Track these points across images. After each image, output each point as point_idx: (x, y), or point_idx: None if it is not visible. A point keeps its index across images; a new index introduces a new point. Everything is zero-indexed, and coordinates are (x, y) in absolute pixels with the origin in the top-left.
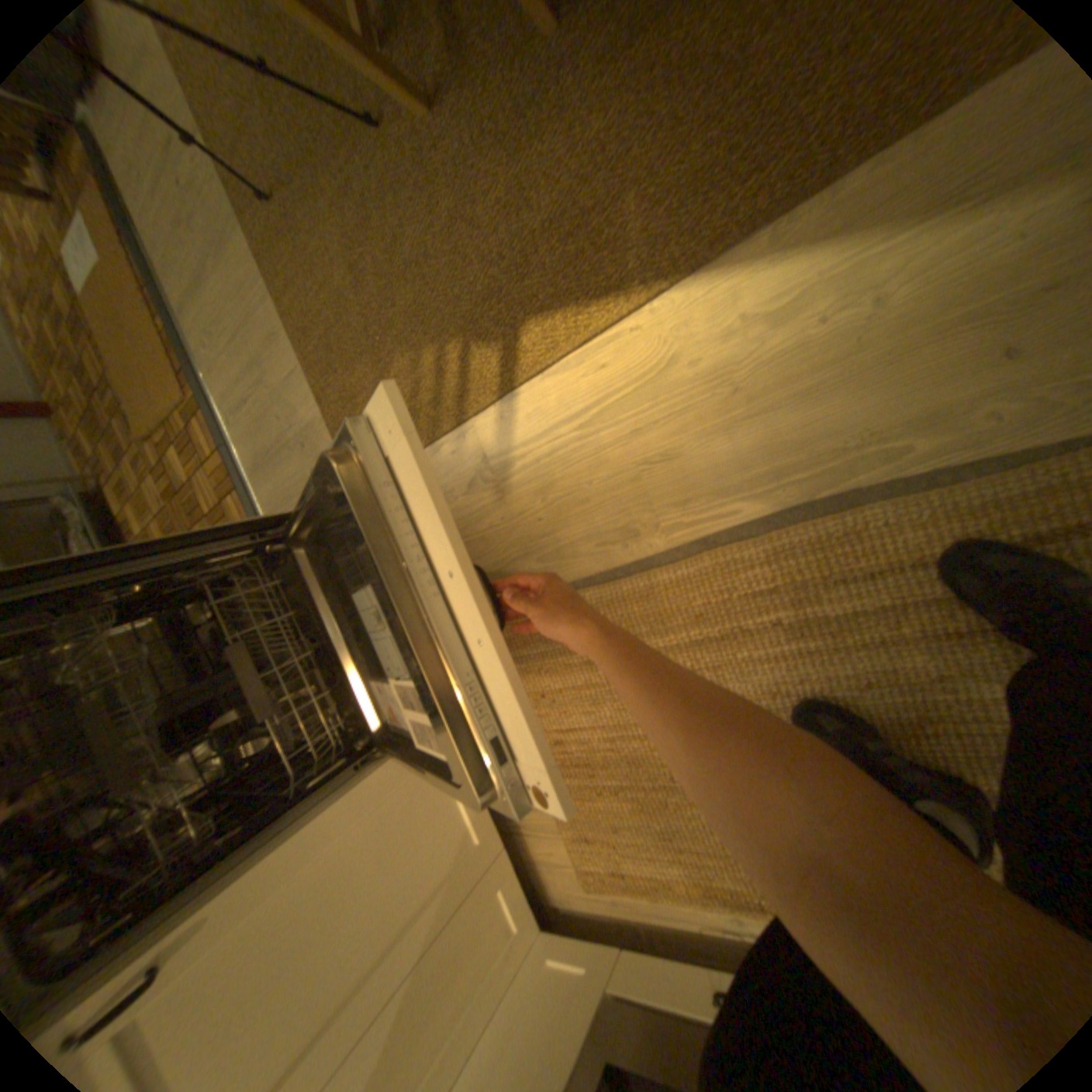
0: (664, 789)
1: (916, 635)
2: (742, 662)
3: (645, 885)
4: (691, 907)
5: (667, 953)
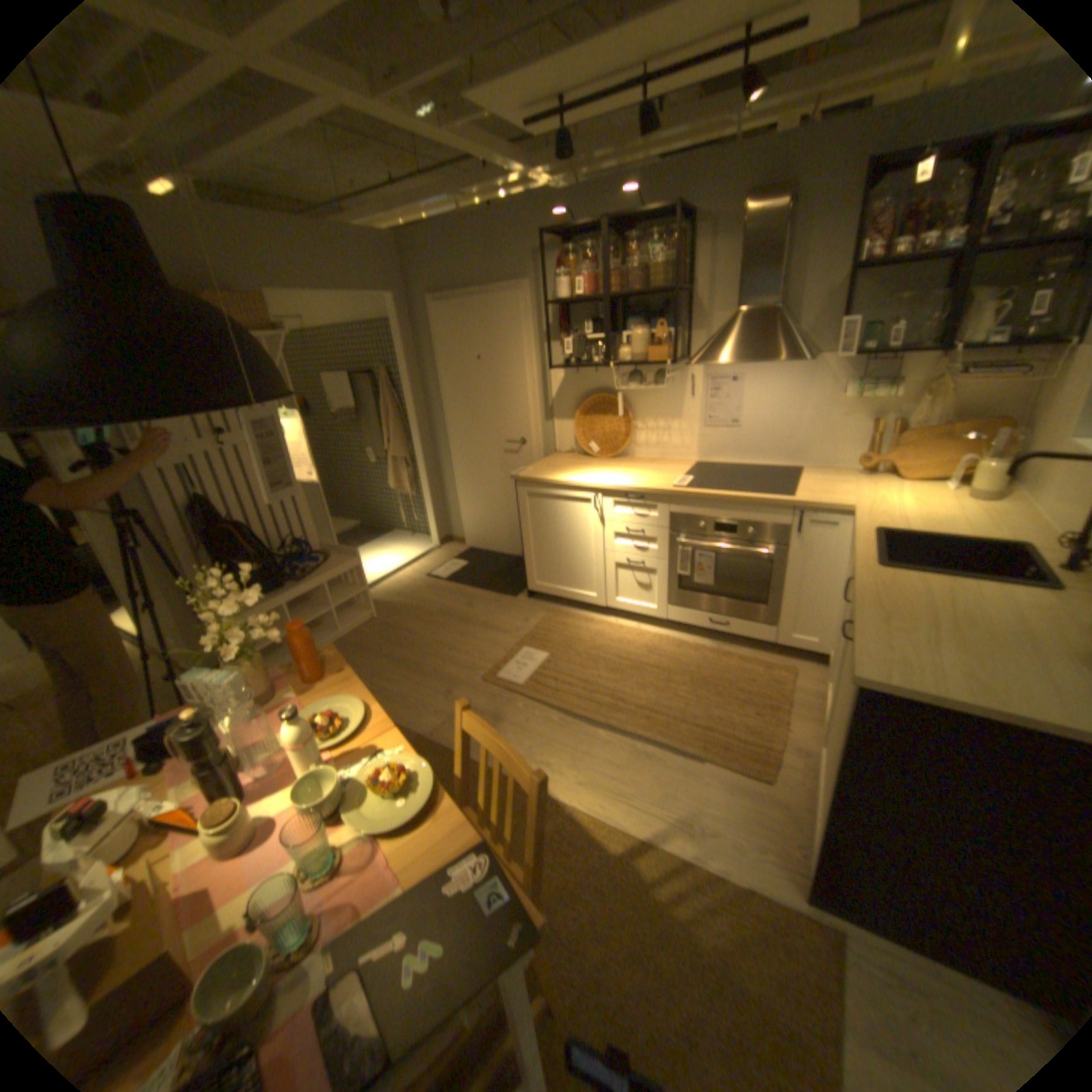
0: (711, 686)
1: (594, 687)
2: (643, 703)
3: (752, 664)
4: (735, 655)
5: (763, 646)
